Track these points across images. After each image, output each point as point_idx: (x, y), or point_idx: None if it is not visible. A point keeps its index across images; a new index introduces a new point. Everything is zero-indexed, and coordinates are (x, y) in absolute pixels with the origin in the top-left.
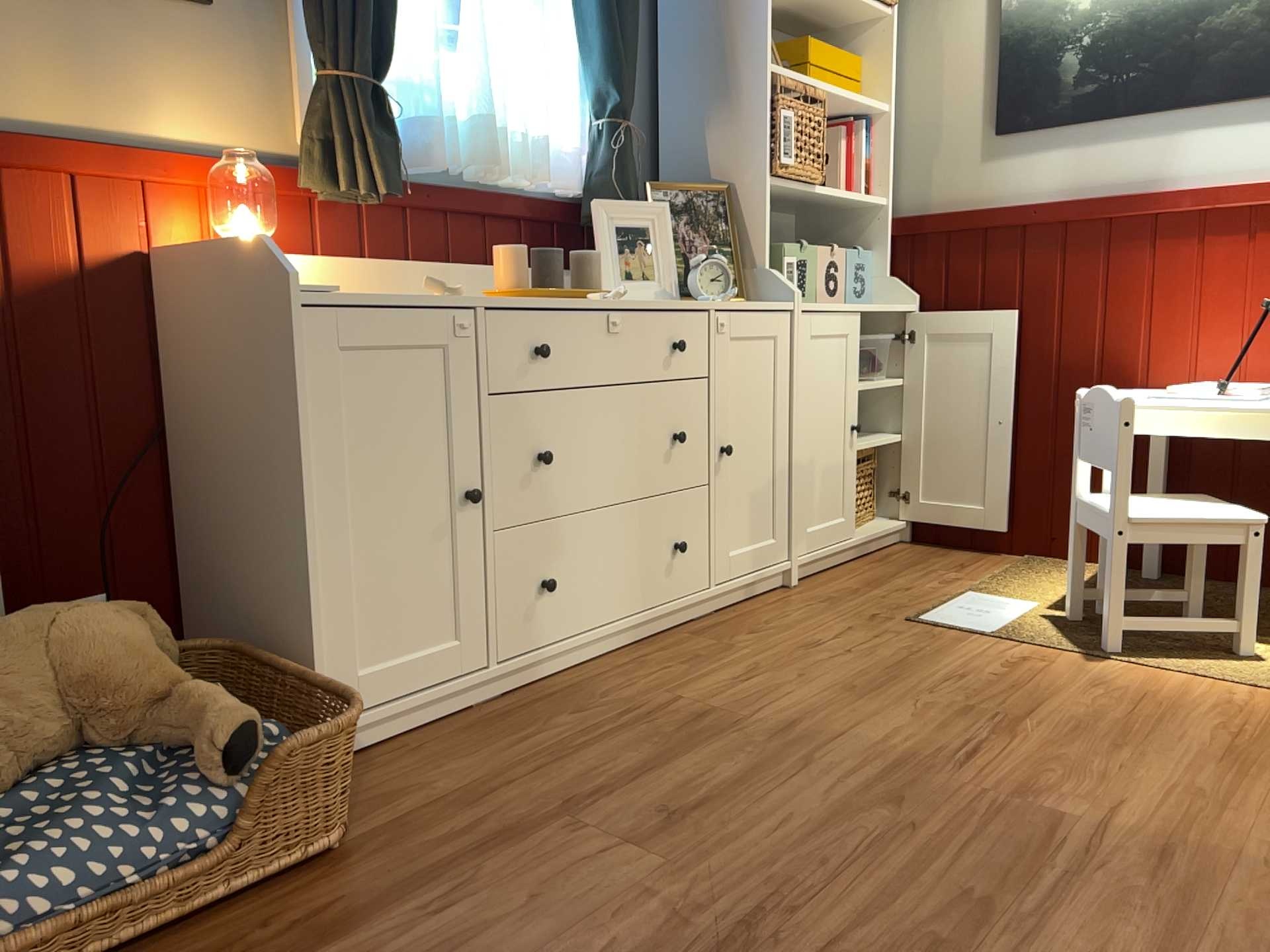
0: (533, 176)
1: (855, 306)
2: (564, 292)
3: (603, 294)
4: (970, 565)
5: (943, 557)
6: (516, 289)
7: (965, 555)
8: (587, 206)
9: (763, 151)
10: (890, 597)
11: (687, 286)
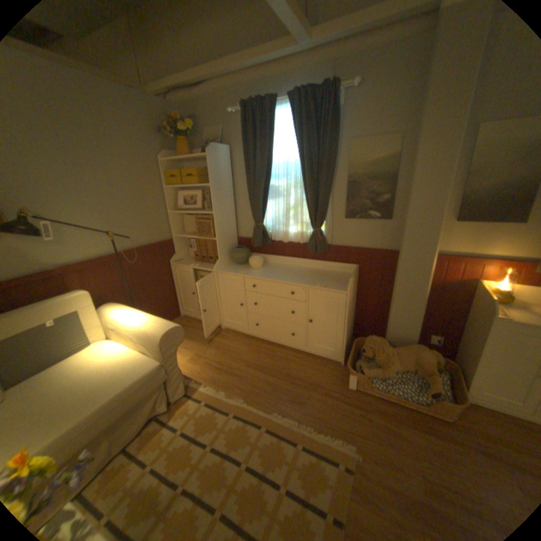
0: None
1: None
2: None
3: None
4: None
5: None
6: None
7: None
8: None
9: None
10: None
11: None
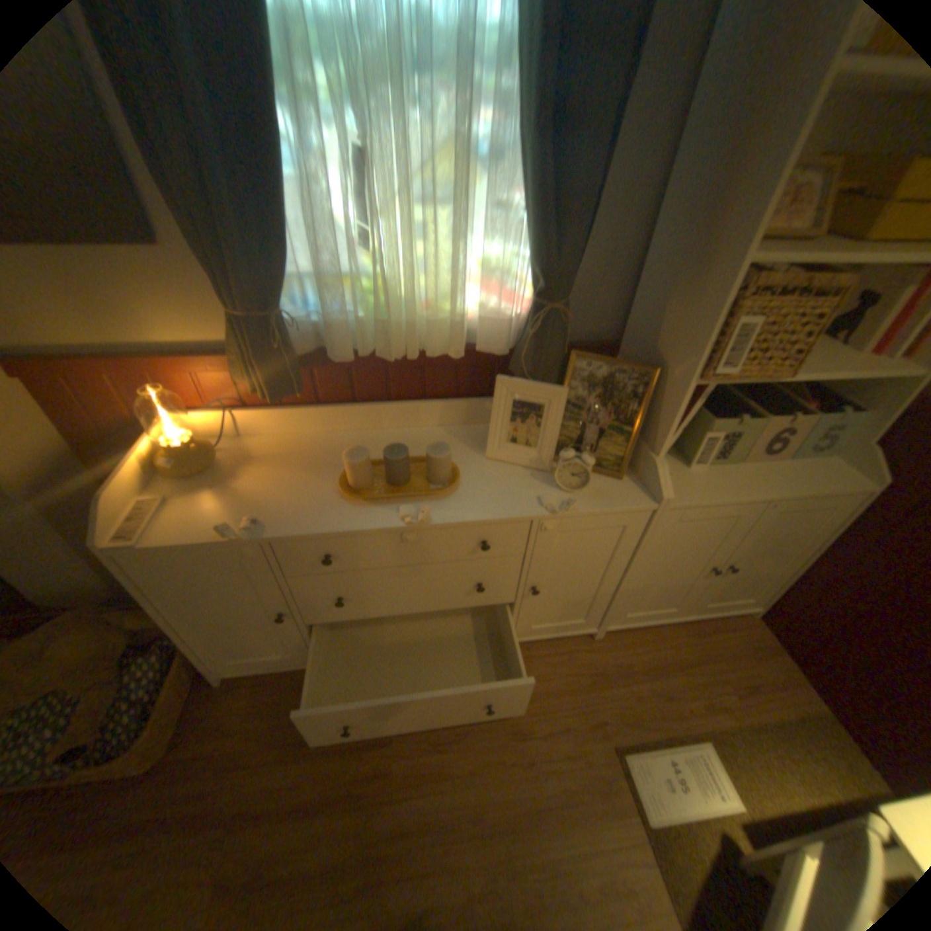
0: (447, 352)
1: (772, 492)
2: (387, 499)
3: (406, 516)
4: (764, 696)
5: (756, 666)
6: (350, 490)
7: (778, 677)
8: (513, 364)
9: (701, 356)
10: (643, 705)
11: (557, 466)
